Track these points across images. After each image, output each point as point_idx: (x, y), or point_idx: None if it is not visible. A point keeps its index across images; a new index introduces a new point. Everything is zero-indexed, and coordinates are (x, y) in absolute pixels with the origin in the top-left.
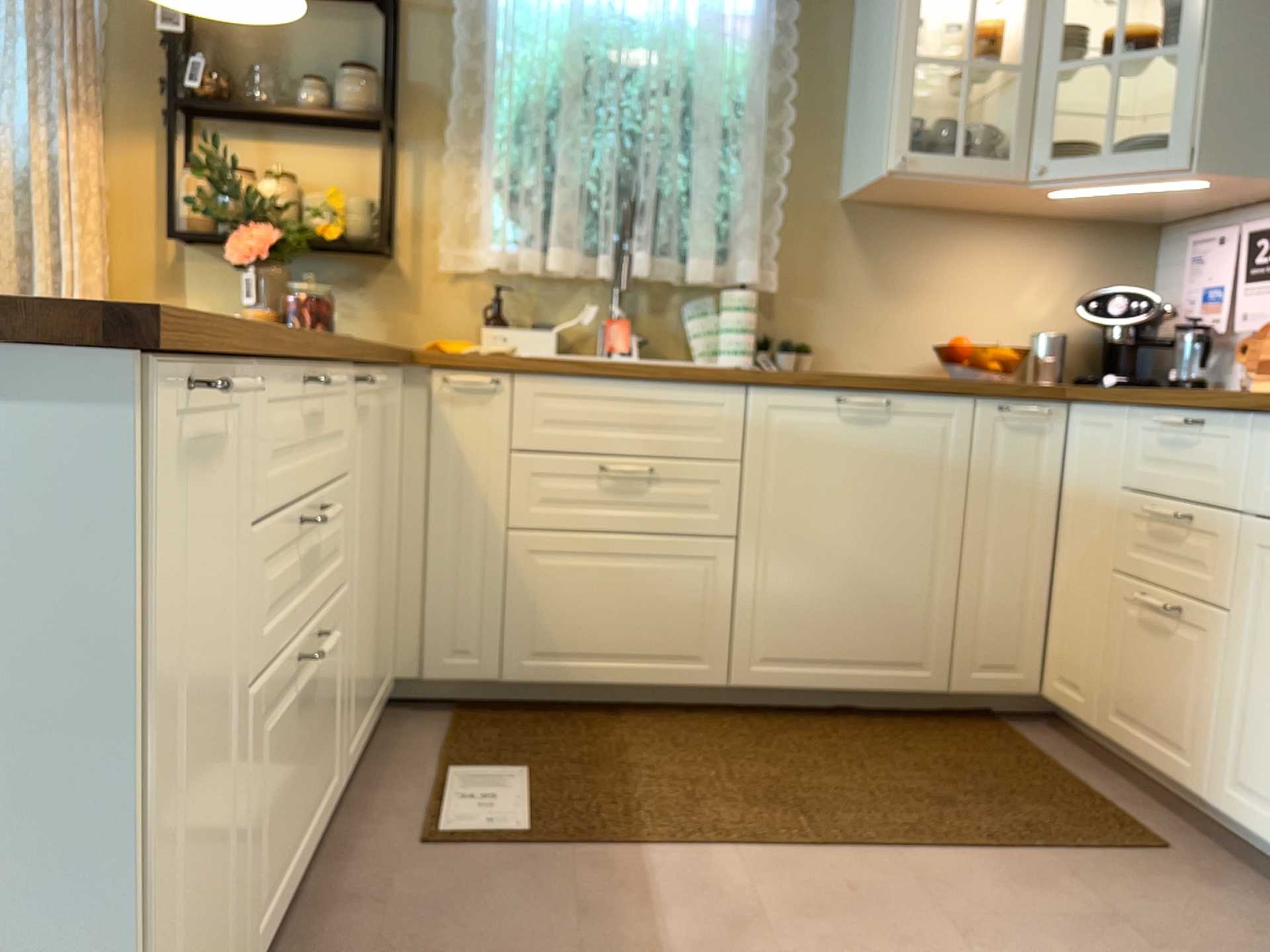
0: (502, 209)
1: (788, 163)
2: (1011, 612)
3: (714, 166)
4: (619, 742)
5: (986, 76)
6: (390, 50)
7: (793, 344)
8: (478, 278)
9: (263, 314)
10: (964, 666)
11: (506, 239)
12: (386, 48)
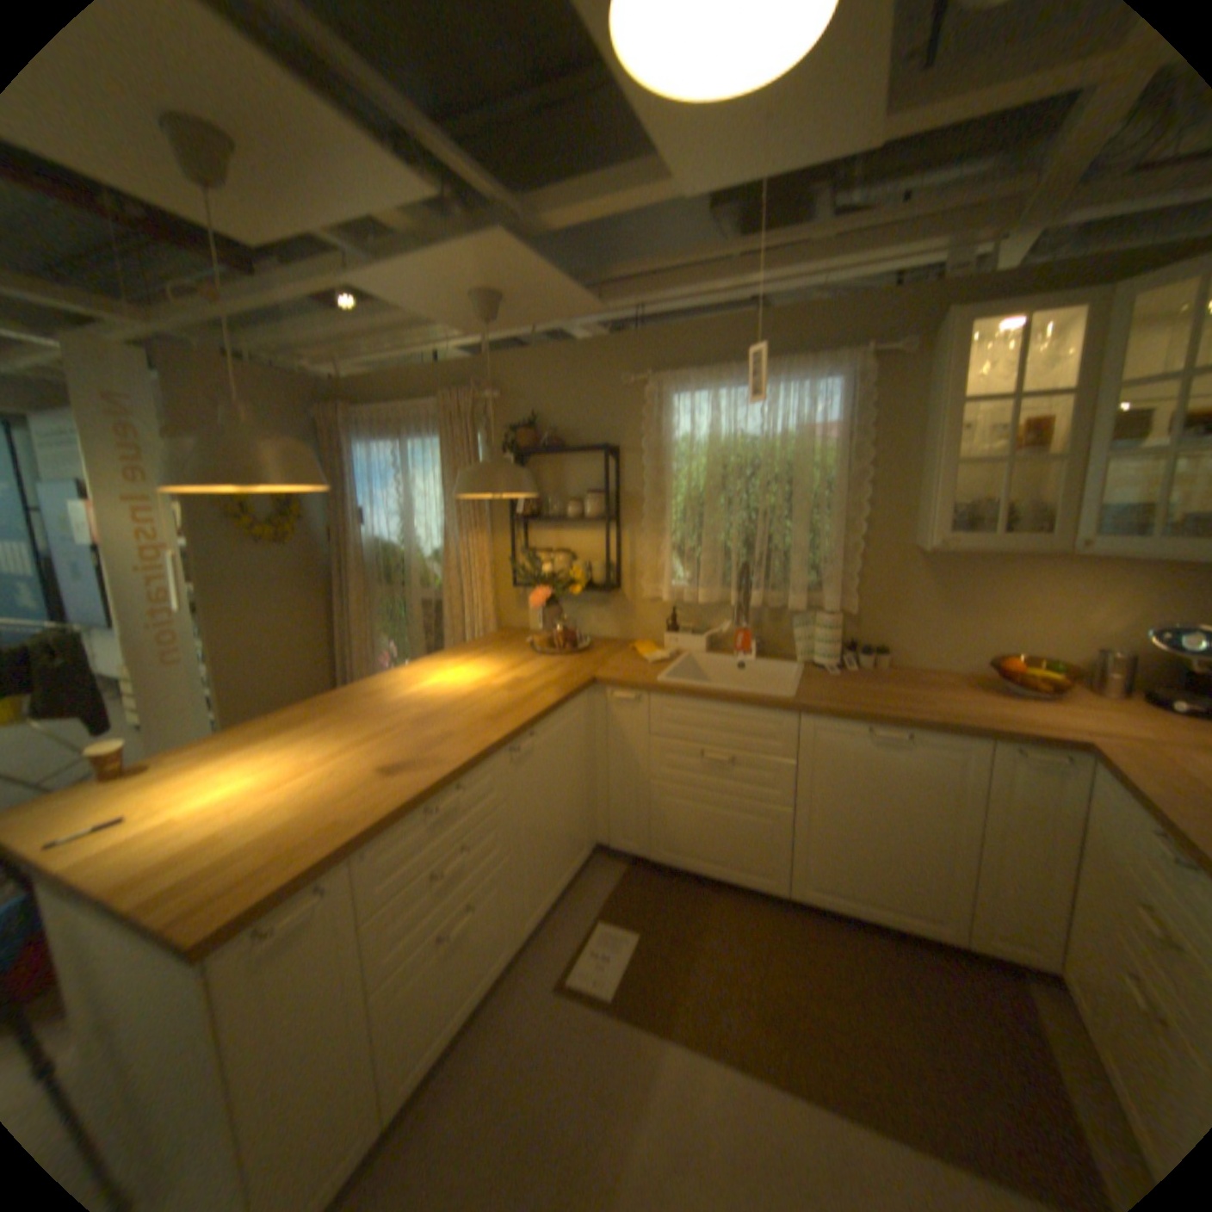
0: (675, 563)
1: (870, 521)
2: (1030, 907)
3: (806, 535)
4: (708, 924)
5: (1043, 453)
6: (606, 484)
7: (871, 651)
8: (664, 601)
9: (544, 636)
10: (982, 935)
11: (674, 584)
12: (611, 475)
